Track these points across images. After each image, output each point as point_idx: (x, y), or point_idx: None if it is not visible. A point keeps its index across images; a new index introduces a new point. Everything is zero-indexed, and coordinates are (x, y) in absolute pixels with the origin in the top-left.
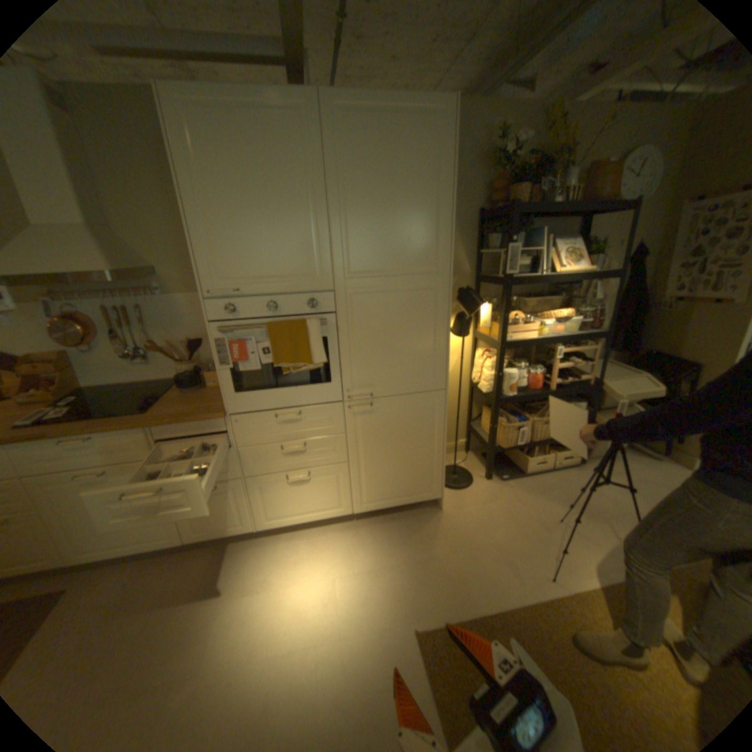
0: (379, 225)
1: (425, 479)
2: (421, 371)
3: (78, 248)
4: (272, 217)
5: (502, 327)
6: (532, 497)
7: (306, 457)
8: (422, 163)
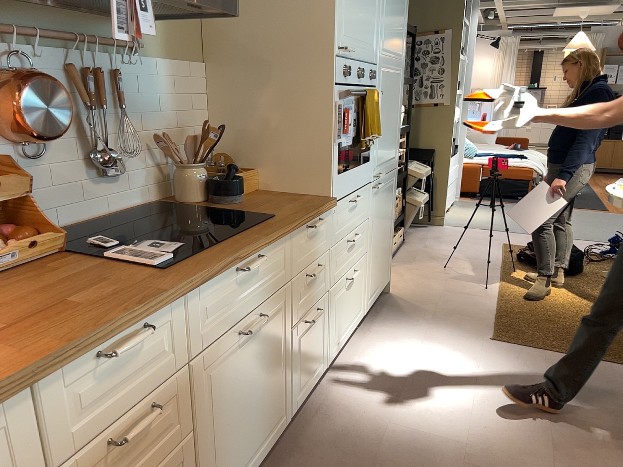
0: (393, 12)
1: (387, 261)
2: (393, 149)
3: None
4: None
5: None
6: (414, 264)
7: (355, 250)
8: None
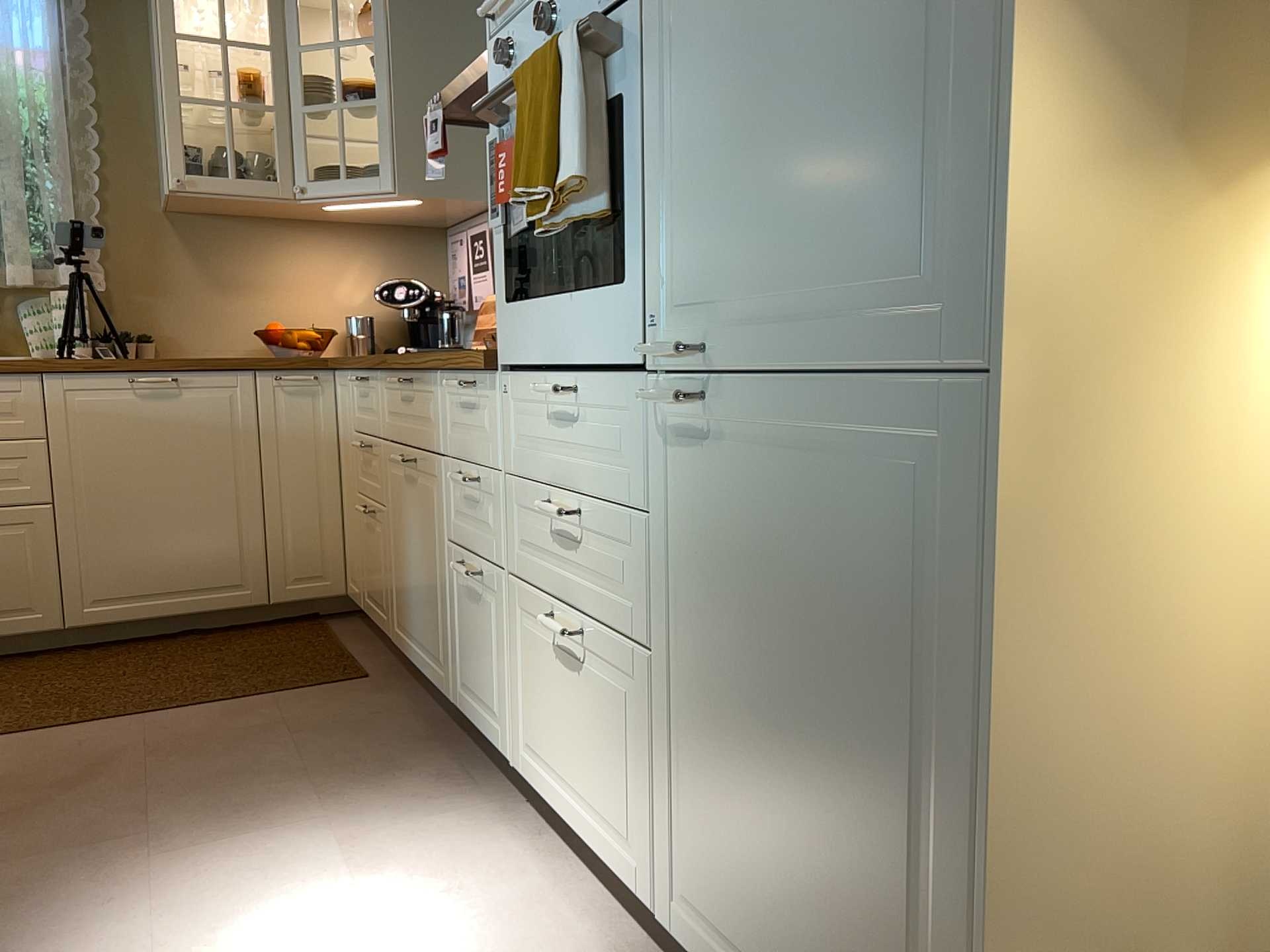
0: None
1: None
2: (894, 232)
3: None
4: None
5: None
6: None
7: (587, 572)
8: None
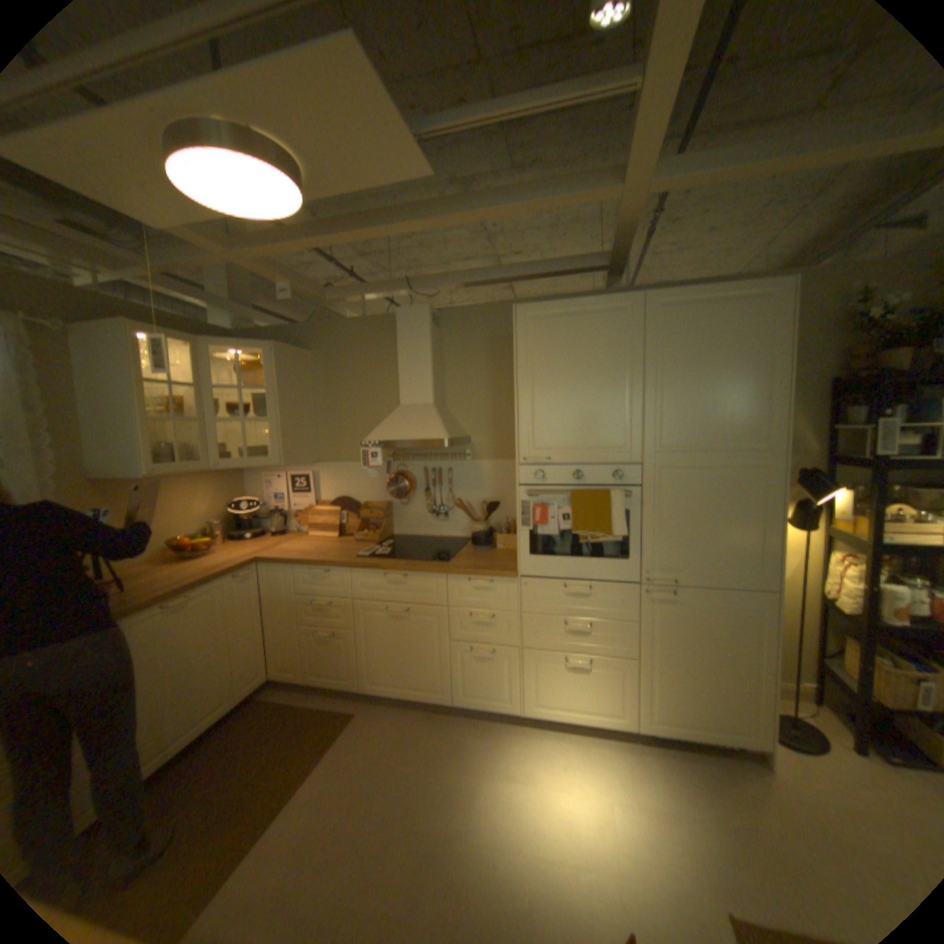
0: (697, 402)
1: (747, 716)
2: (745, 564)
3: (427, 422)
4: (589, 397)
5: (875, 525)
6: None
7: (590, 642)
8: (751, 342)
